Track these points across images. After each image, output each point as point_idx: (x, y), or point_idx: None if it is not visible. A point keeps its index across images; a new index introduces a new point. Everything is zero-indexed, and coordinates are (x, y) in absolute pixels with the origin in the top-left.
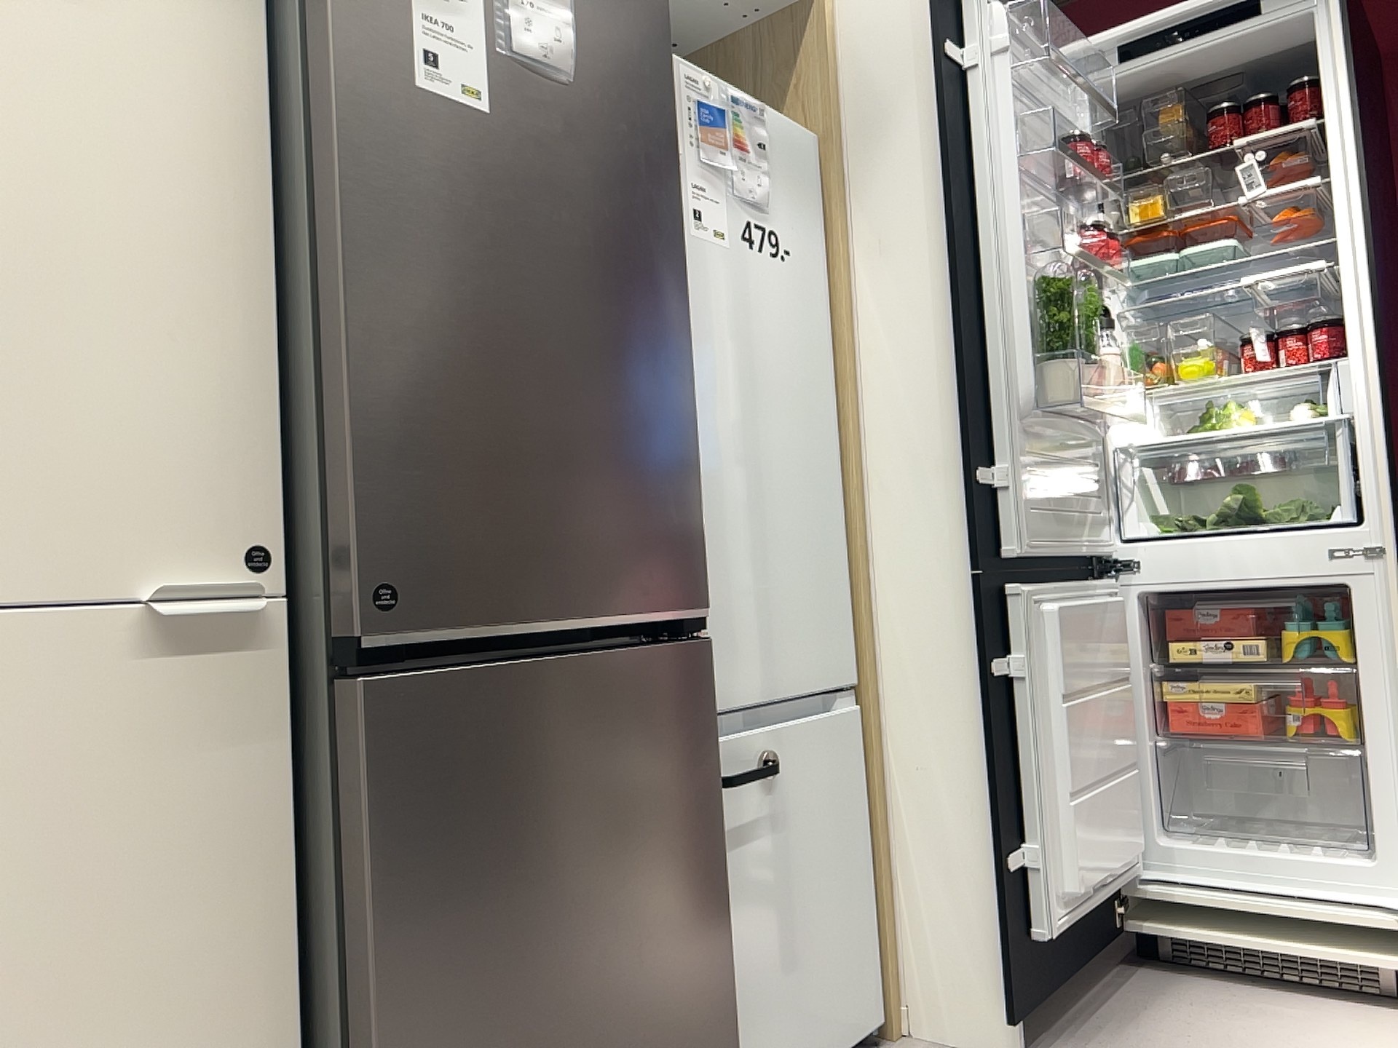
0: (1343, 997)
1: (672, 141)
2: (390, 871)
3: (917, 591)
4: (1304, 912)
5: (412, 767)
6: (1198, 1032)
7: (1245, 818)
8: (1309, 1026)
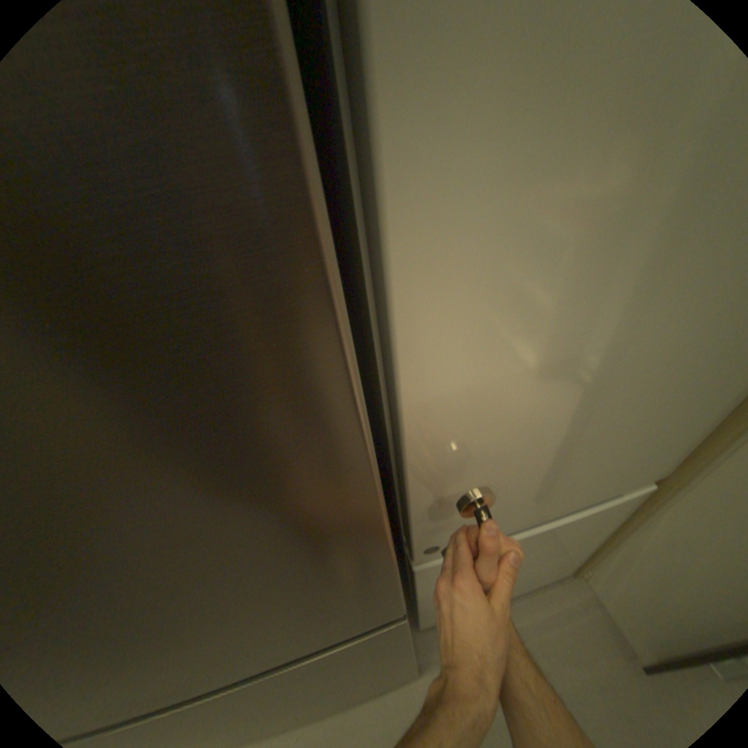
0: None
1: None
2: None
3: None
4: None
5: None
6: None
7: None
8: None
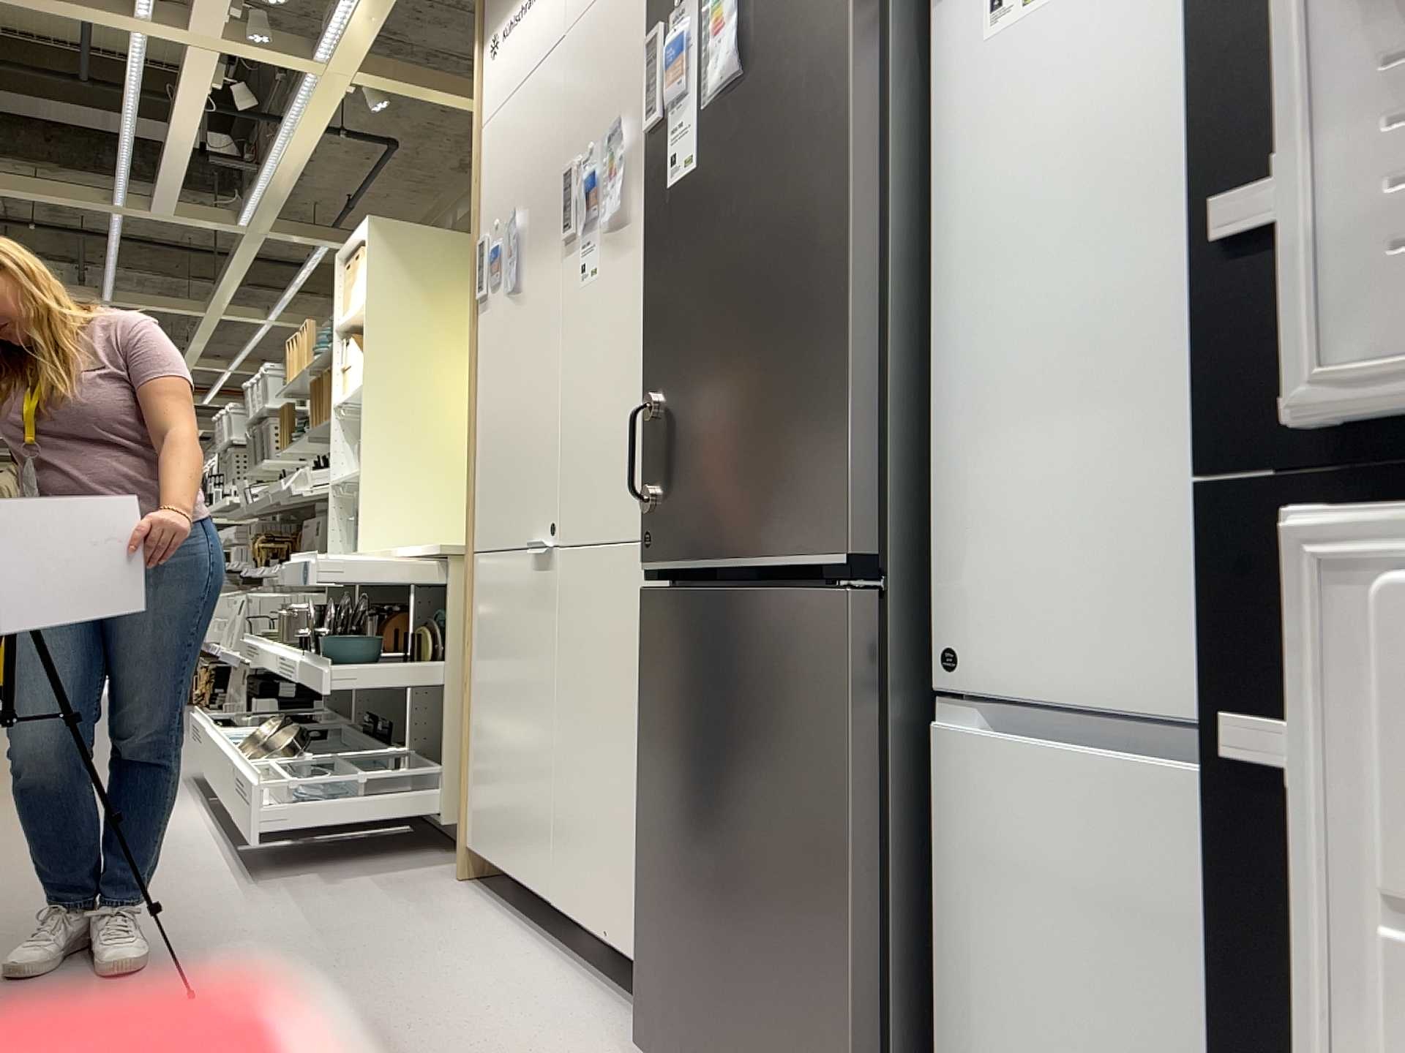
0: None
1: (843, 12)
2: (646, 710)
3: None
4: None
5: (654, 651)
6: None
7: None
8: None
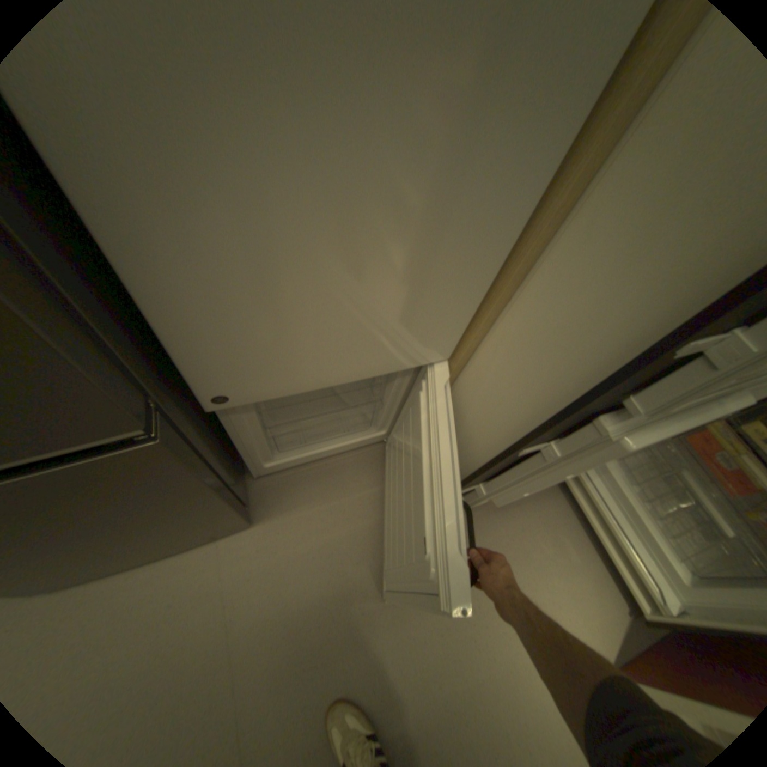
0: (606, 565)
1: None
2: None
3: (529, 344)
4: (626, 552)
5: None
6: (518, 541)
7: (675, 476)
8: (567, 574)
